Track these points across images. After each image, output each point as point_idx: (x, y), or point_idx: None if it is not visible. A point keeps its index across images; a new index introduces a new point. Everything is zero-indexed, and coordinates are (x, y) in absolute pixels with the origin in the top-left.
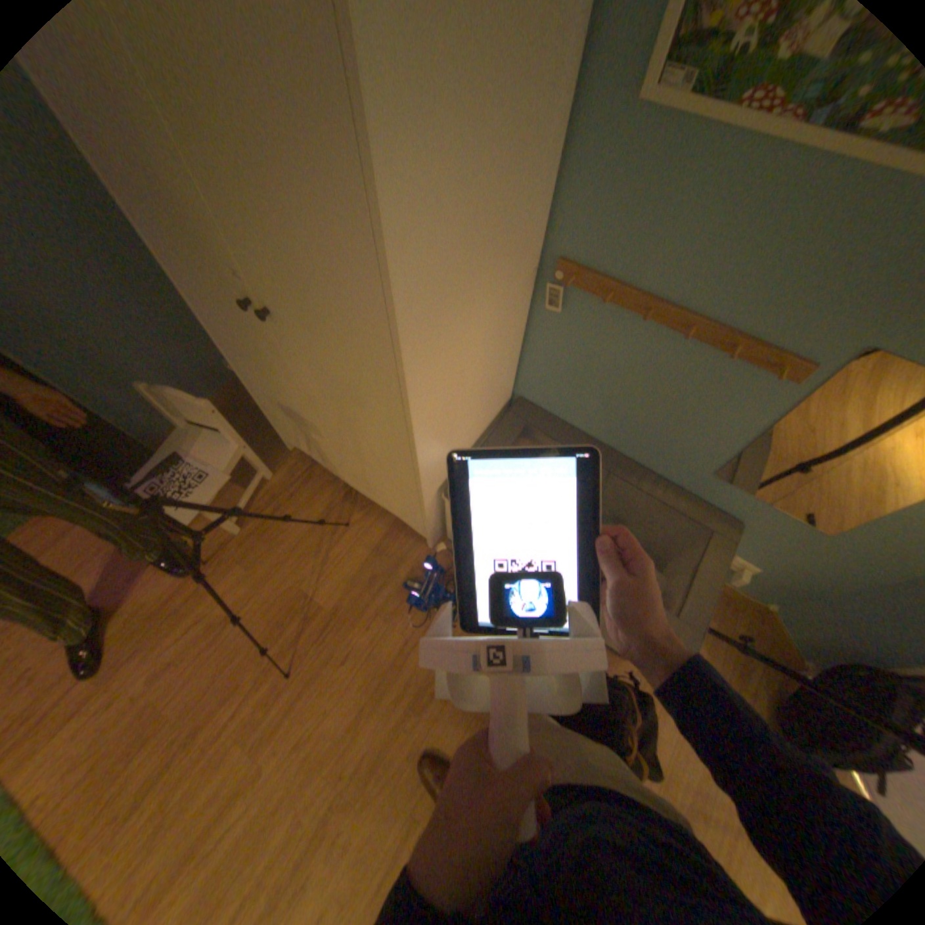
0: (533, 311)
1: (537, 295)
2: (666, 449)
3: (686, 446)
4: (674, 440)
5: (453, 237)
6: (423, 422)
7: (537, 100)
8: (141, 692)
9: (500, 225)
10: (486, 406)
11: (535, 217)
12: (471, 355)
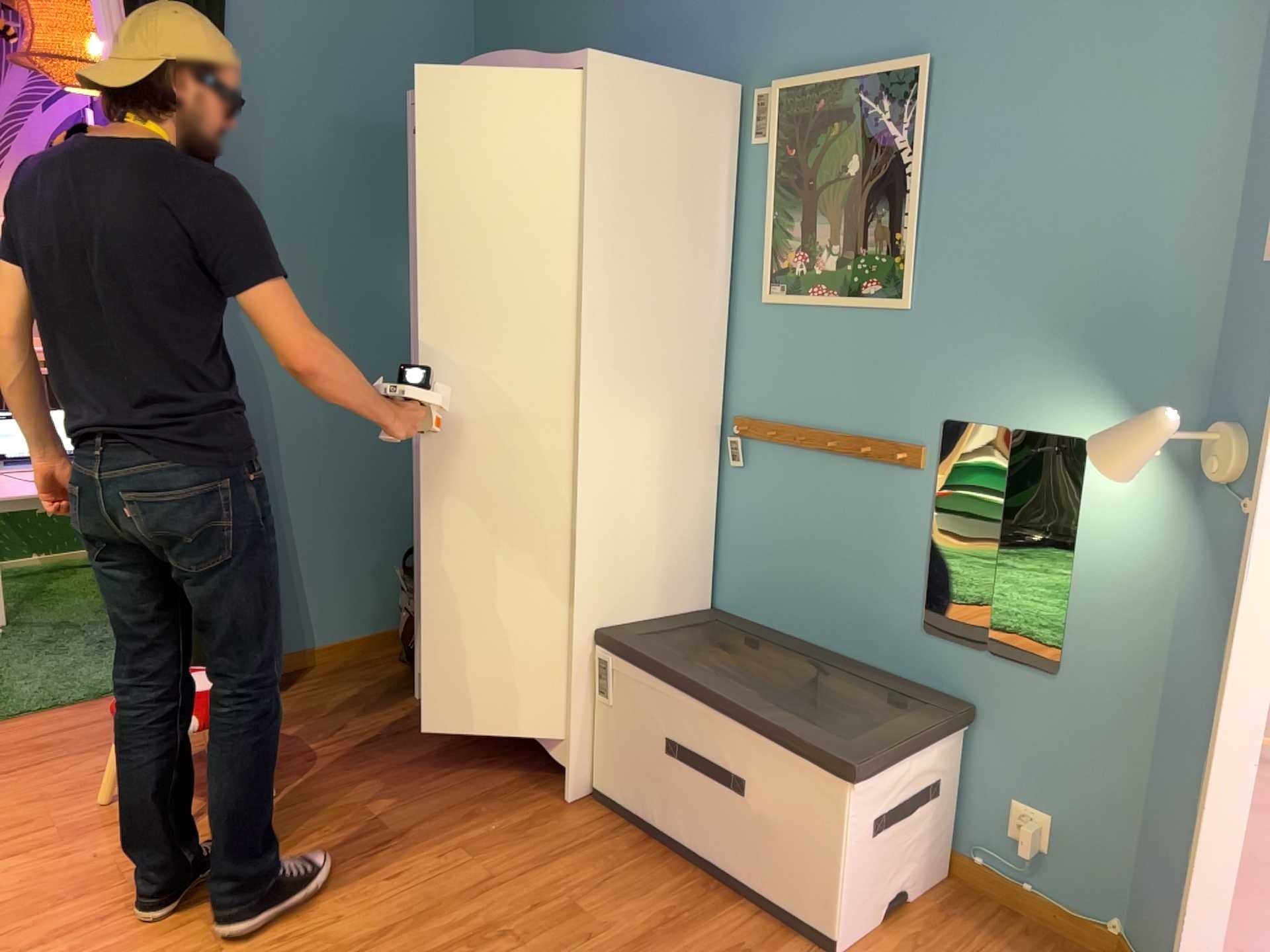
0: (722, 474)
1: (723, 456)
2: (868, 610)
3: (882, 594)
4: (870, 590)
5: (623, 330)
6: (584, 477)
7: (687, 289)
8: (108, 853)
9: (664, 349)
10: (664, 556)
11: (702, 367)
12: (640, 449)
